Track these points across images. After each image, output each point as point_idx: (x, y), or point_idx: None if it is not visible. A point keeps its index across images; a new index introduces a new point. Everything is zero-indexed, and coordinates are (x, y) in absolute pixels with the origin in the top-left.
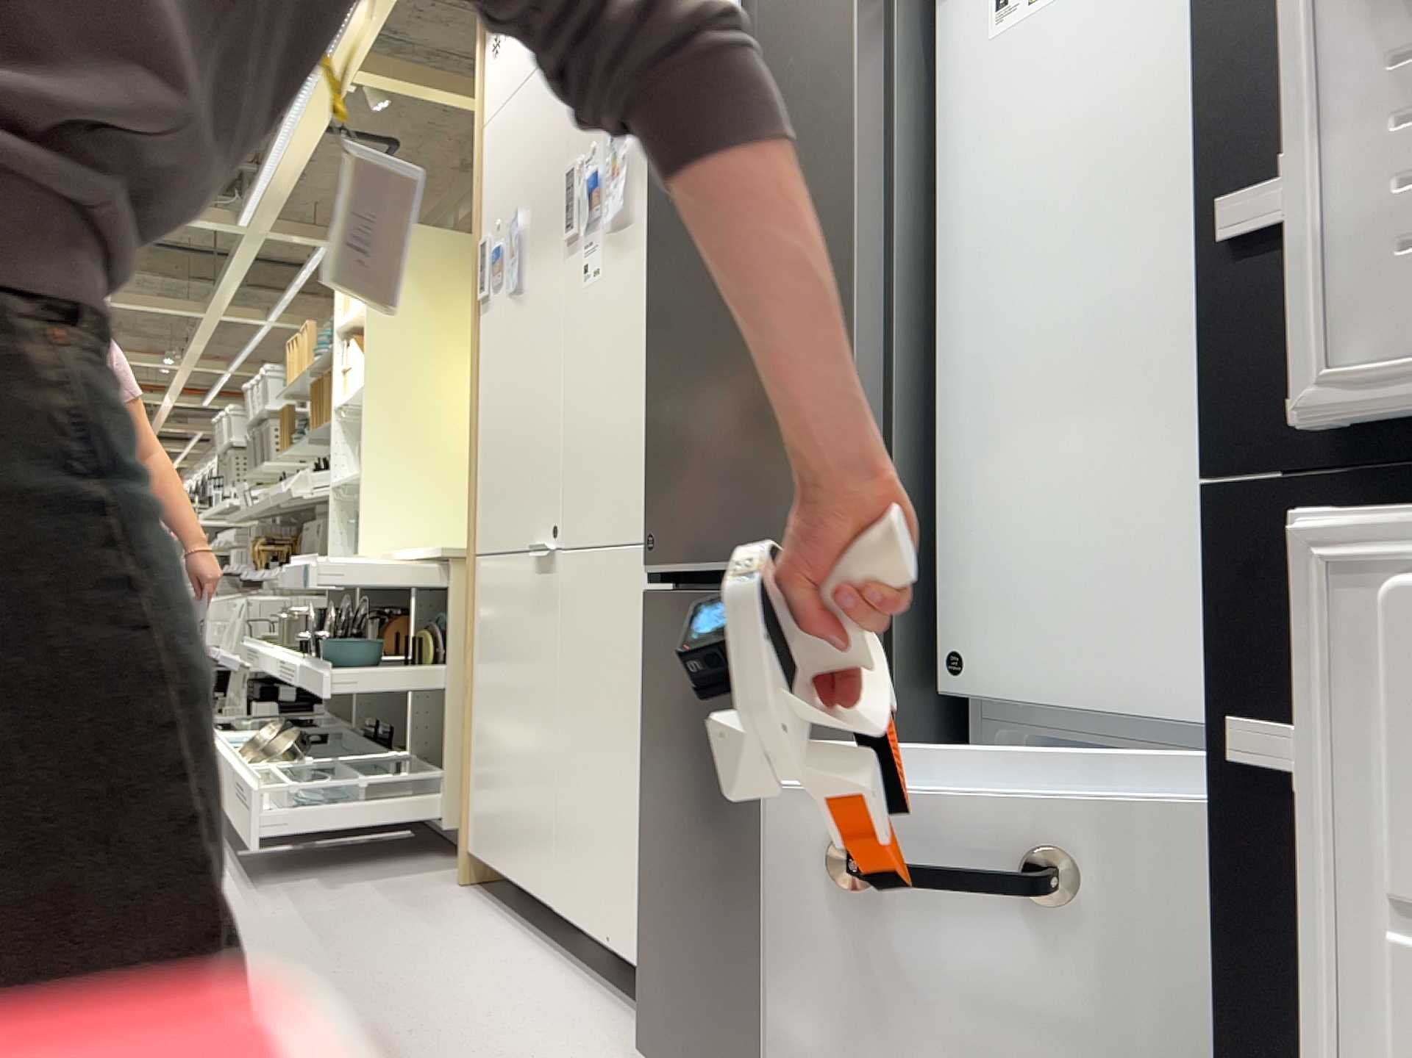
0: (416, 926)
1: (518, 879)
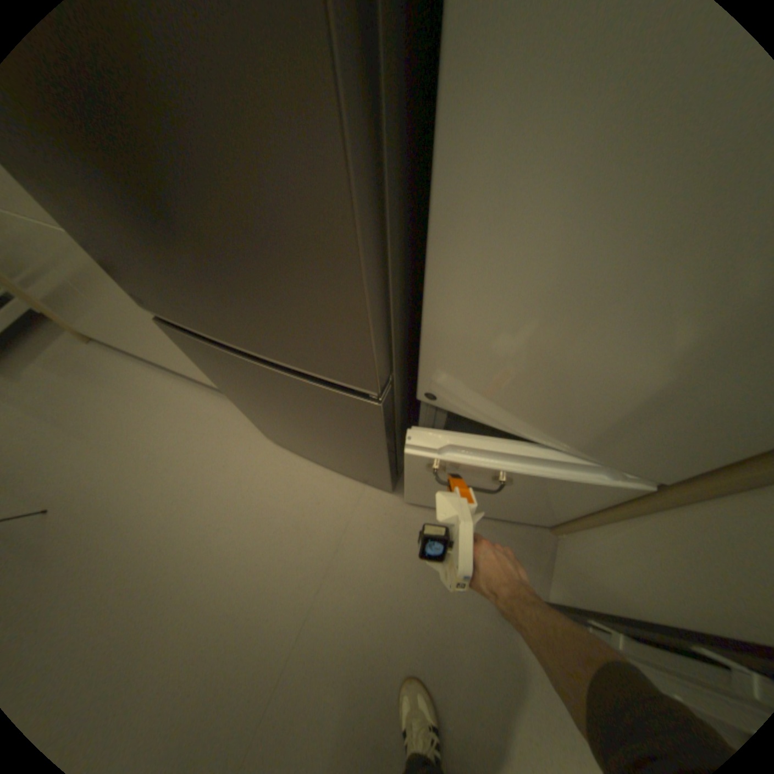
0: (93, 388)
1: (127, 350)
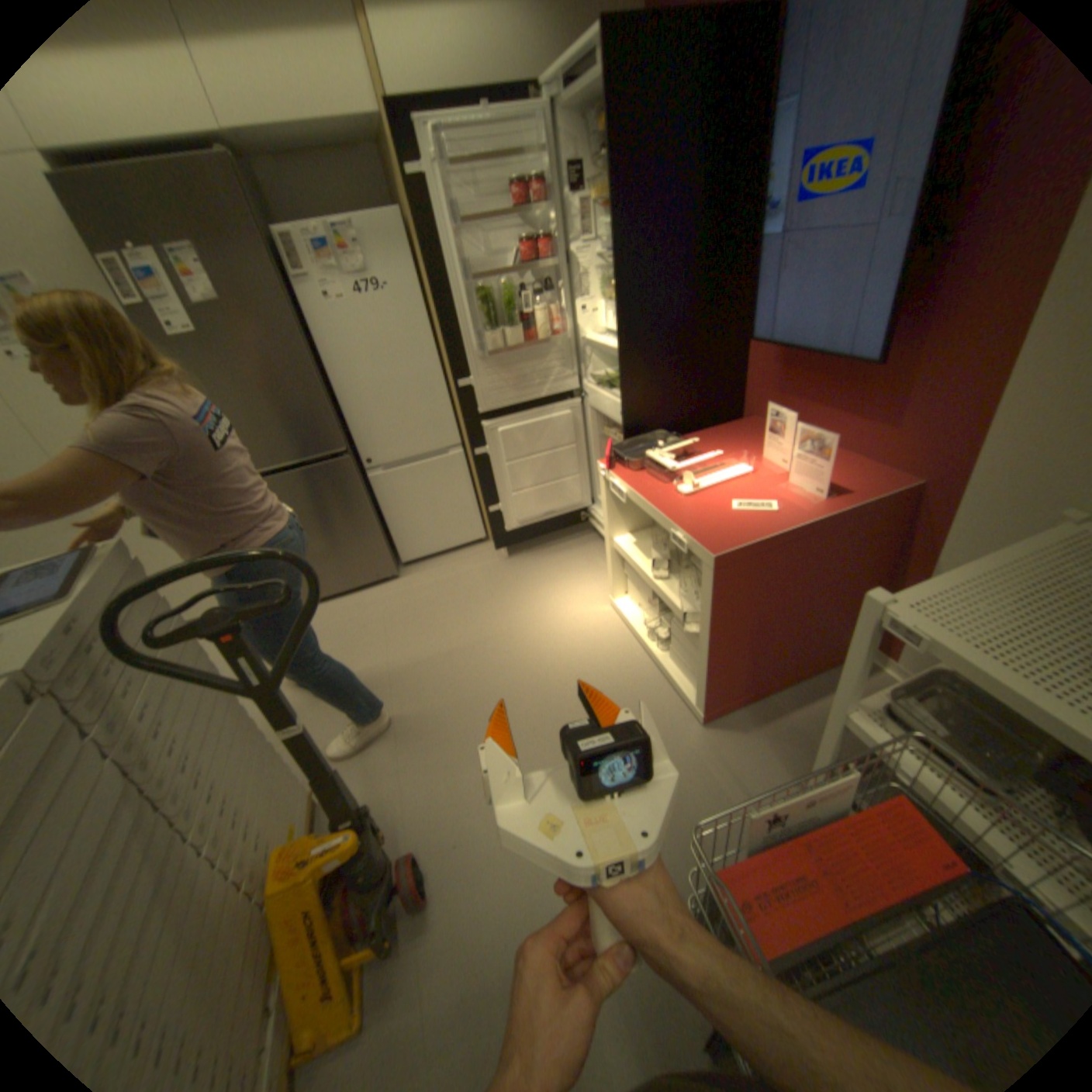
0: None
1: None
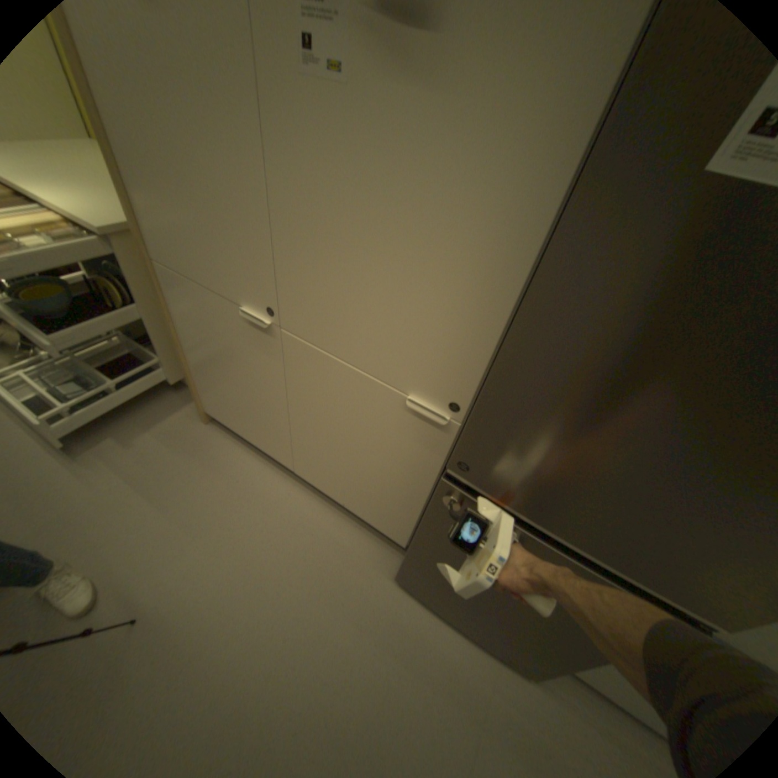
0: (208, 475)
1: (258, 445)
